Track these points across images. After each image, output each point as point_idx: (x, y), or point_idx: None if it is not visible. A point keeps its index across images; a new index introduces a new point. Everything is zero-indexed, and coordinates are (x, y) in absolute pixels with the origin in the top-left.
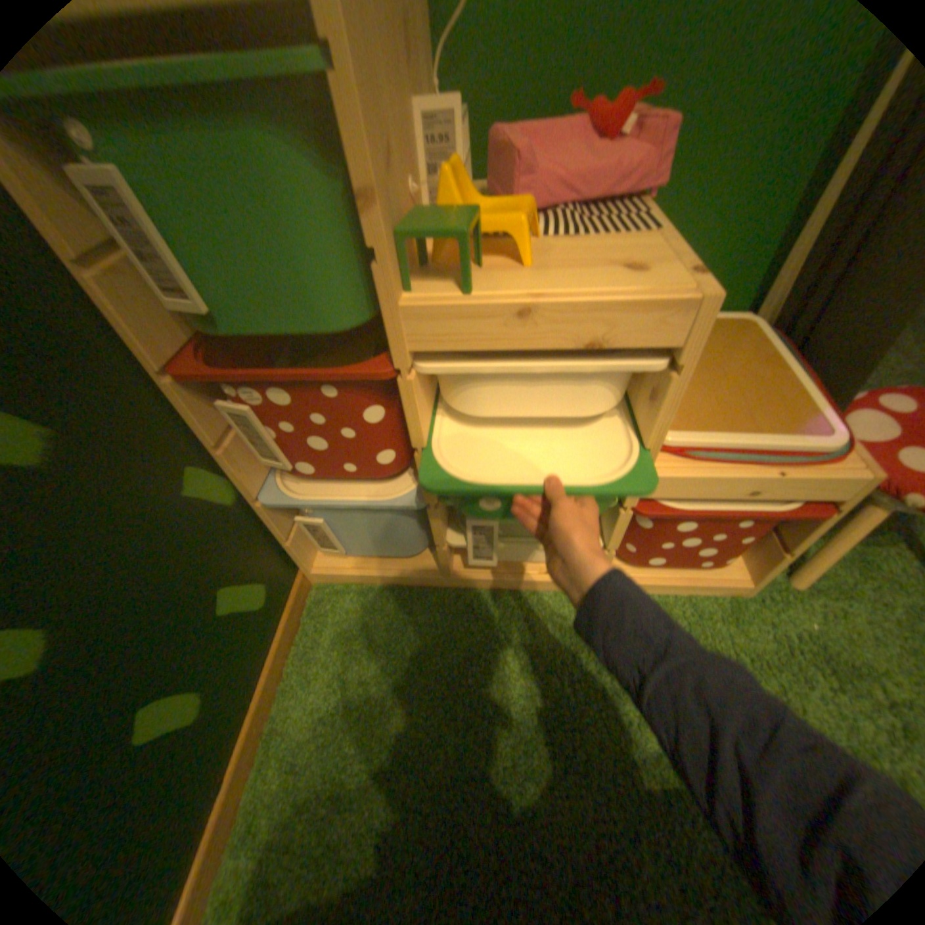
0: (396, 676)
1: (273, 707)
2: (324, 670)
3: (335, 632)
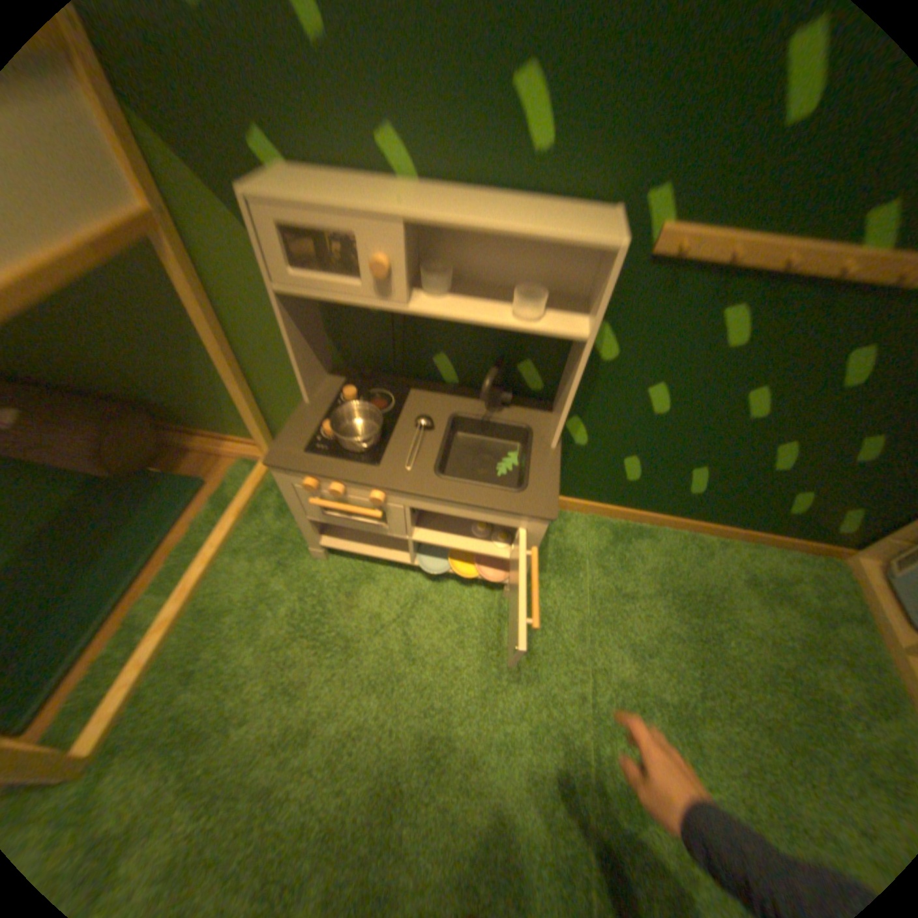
0: (814, 616)
1: (773, 549)
2: (799, 574)
3: (822, 578)
